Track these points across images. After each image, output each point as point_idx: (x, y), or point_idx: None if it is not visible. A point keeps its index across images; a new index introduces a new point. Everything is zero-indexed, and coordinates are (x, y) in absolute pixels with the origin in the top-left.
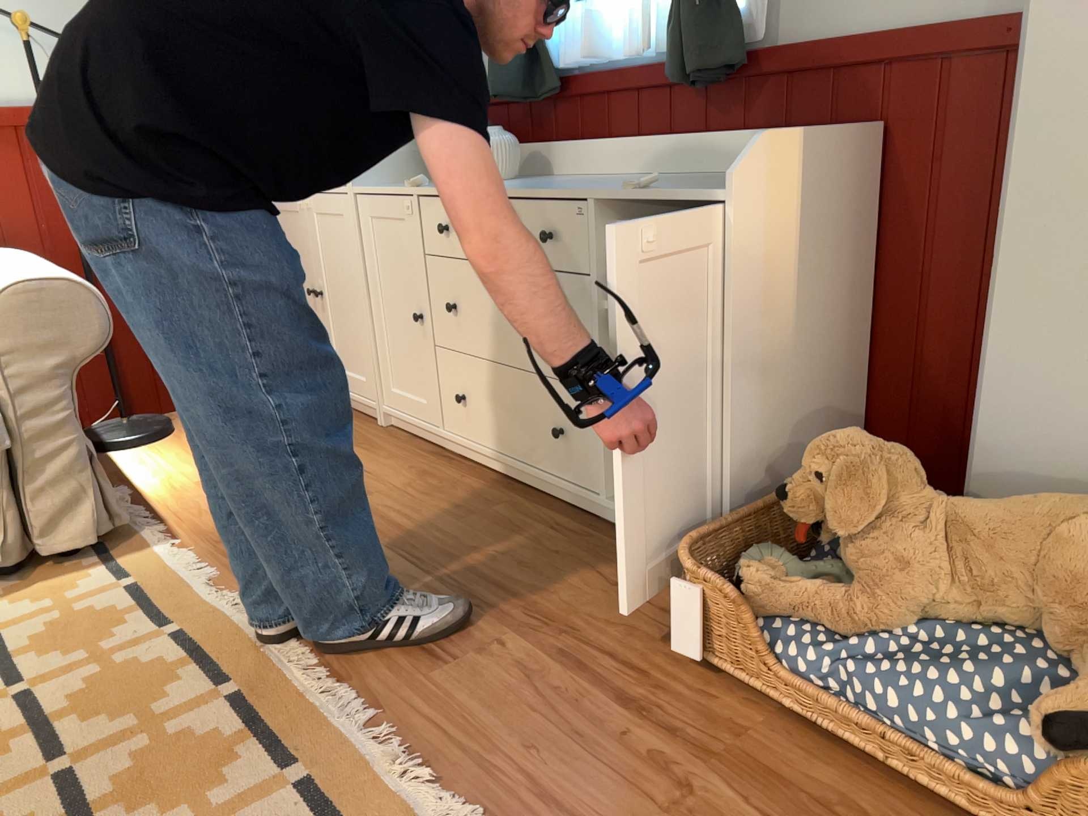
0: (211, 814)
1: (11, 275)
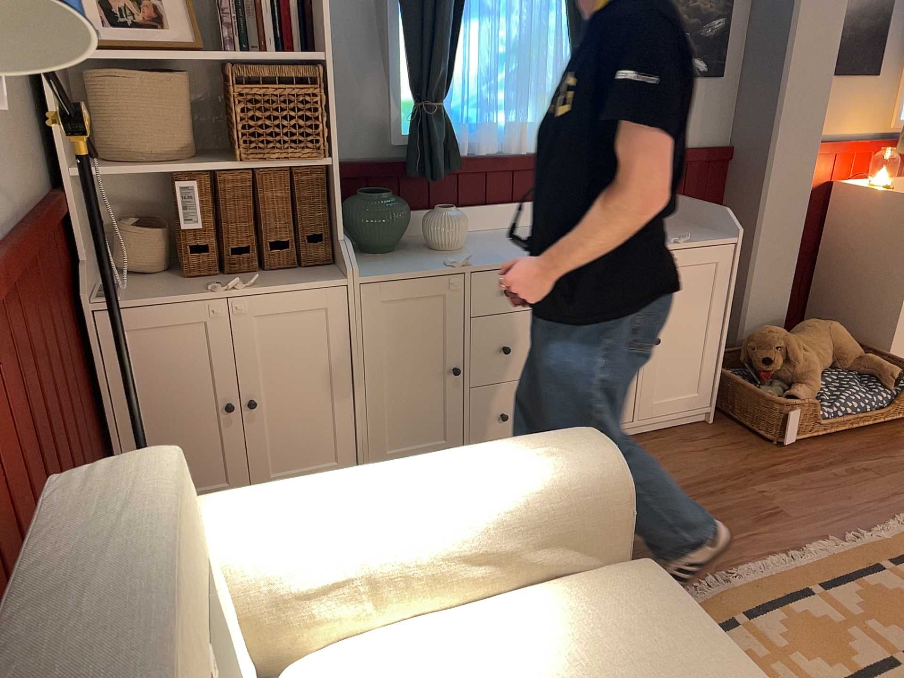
0: None
1: (534, 465)
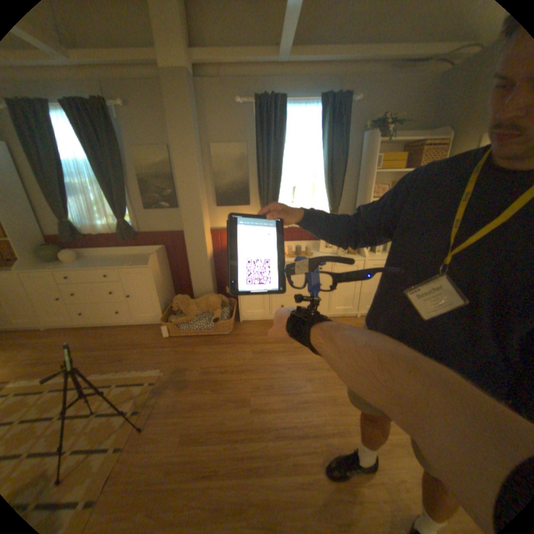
0: (103, 399)
1: None
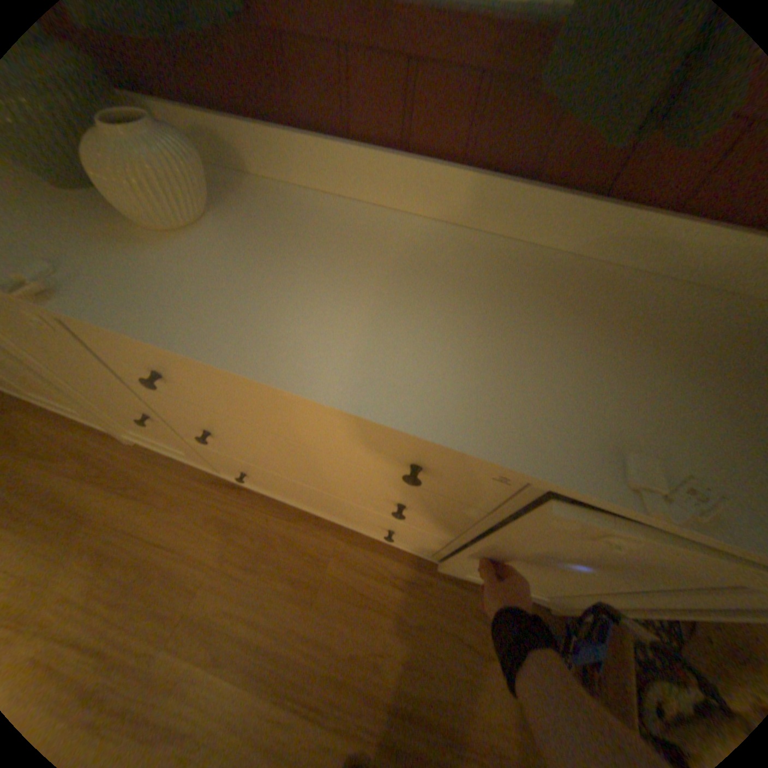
0: None
1: None
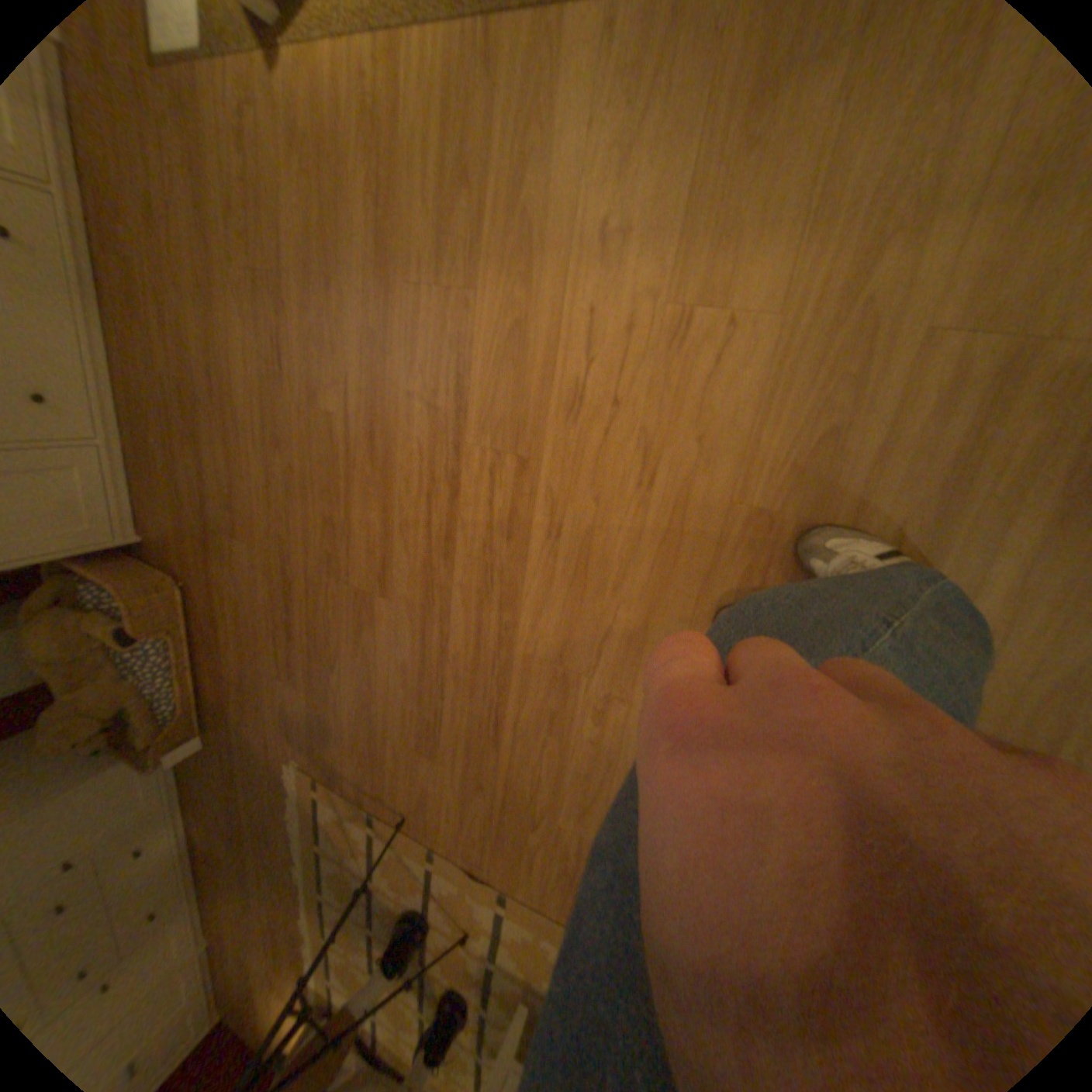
0: (331, 866)
1: None
